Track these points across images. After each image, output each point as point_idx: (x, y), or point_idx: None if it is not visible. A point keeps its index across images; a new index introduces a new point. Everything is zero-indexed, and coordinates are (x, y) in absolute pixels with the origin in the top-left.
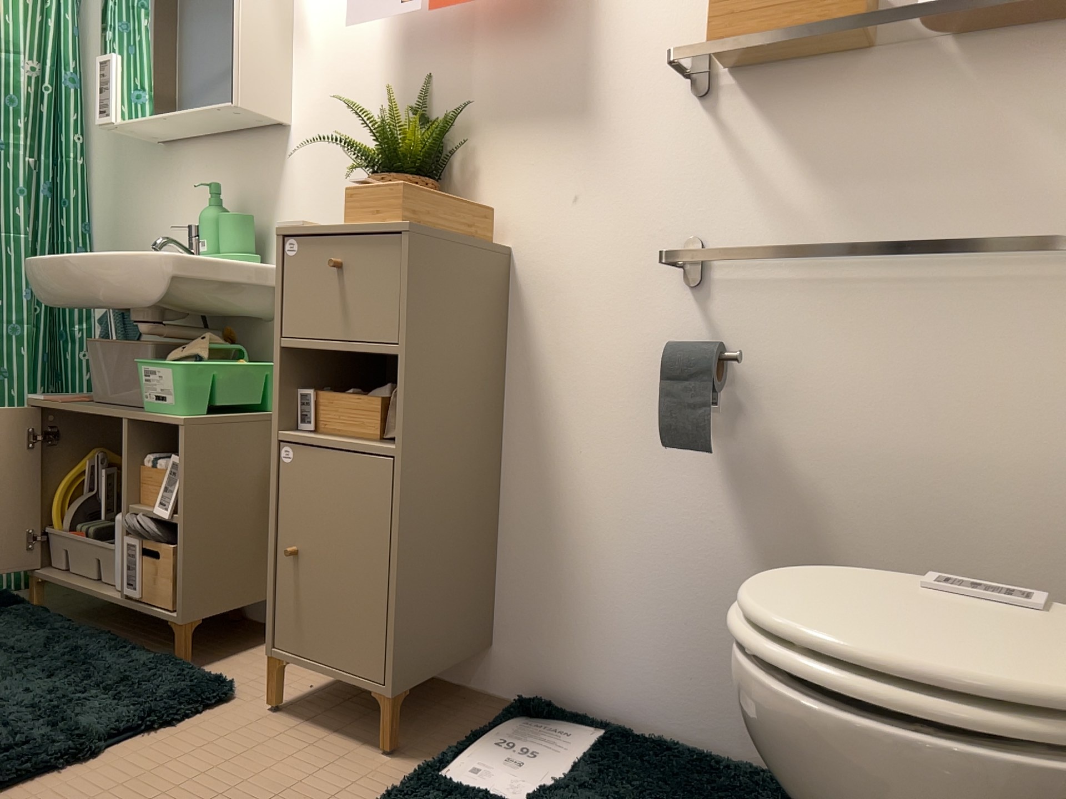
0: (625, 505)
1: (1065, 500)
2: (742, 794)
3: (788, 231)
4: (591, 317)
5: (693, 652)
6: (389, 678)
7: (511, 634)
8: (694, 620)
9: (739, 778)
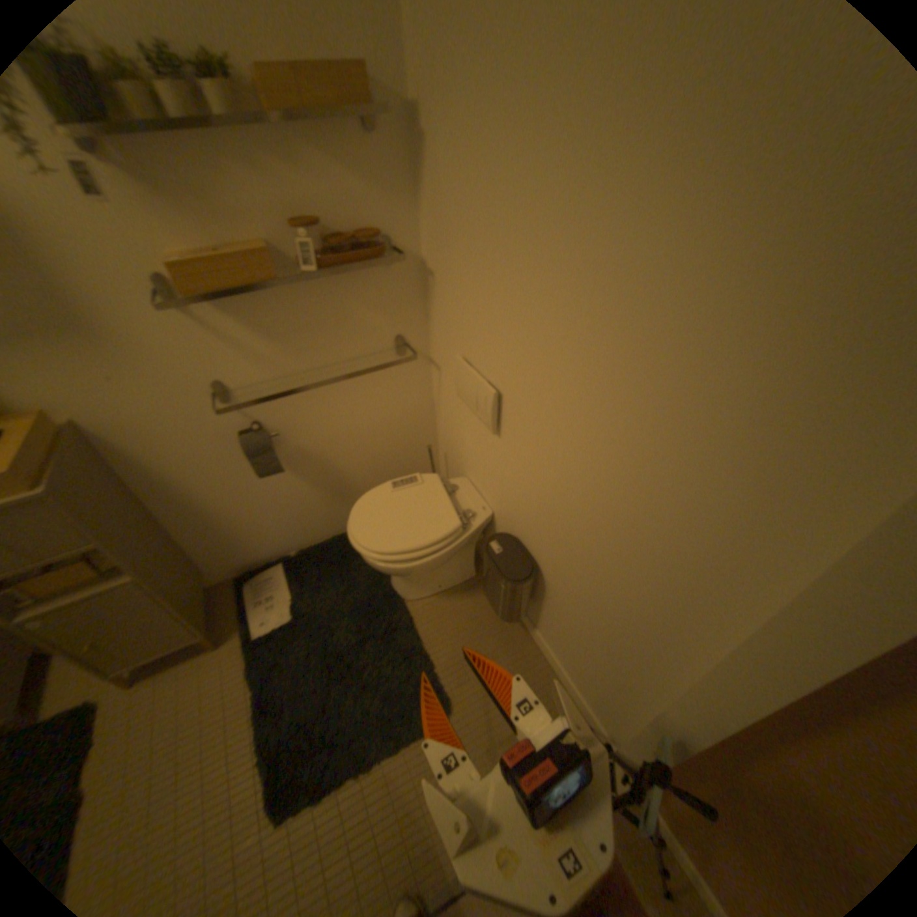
0: (239, 498)
1: (398, 424)
2: (342, 552)
3: (264, 367)
4: (166, 437)
5: (296, 523)
6: (195, 637)
7: (208, 565)
8: (292, 514)
9: (336, 547)
